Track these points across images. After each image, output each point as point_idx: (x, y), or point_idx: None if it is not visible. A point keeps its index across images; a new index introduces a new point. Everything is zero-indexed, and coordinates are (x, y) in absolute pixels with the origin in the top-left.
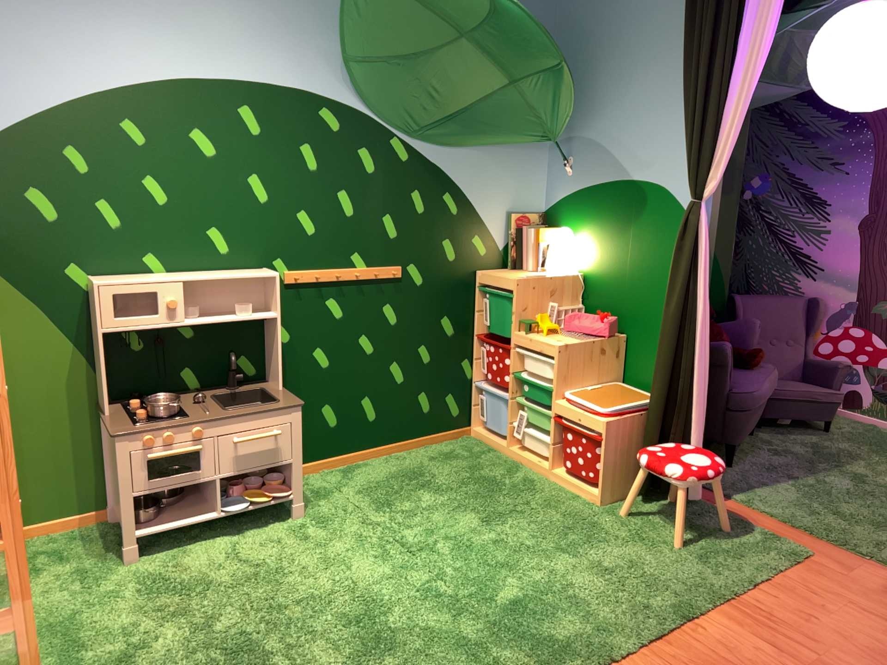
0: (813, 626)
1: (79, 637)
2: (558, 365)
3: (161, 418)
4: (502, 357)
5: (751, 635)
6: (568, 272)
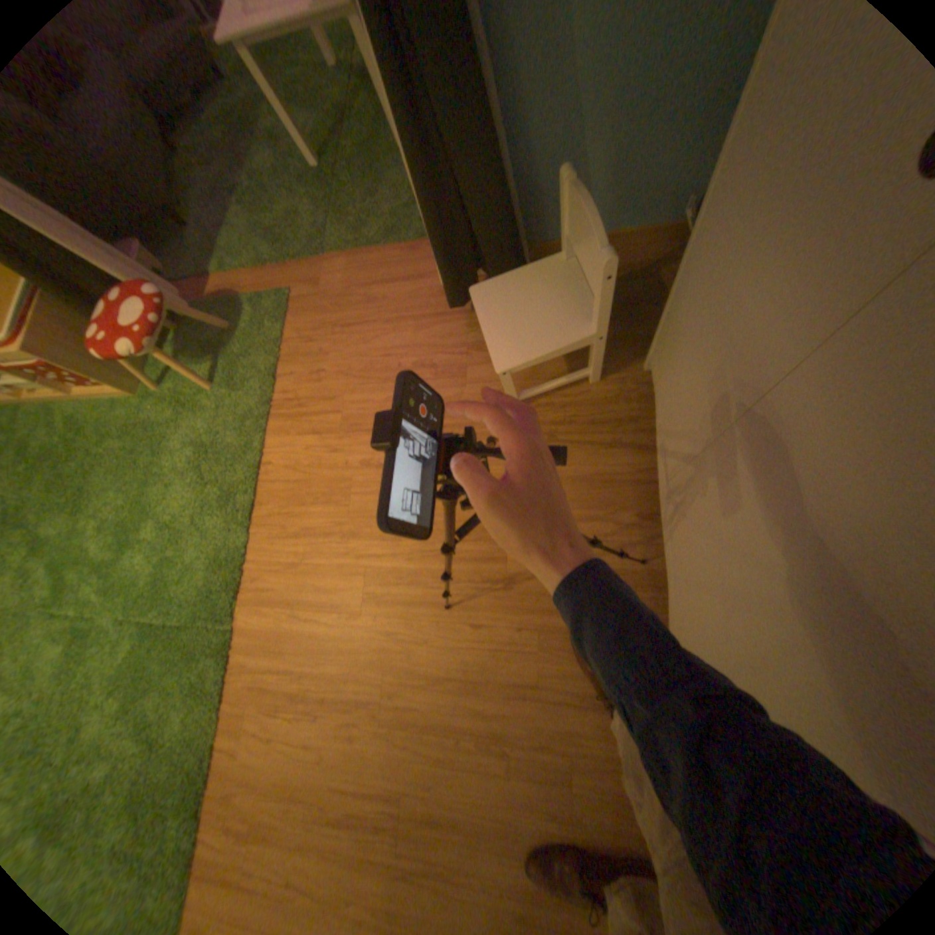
0: (323, 384)
1: None
2: None
3: None
4: None
5: (296, 438)
6: None
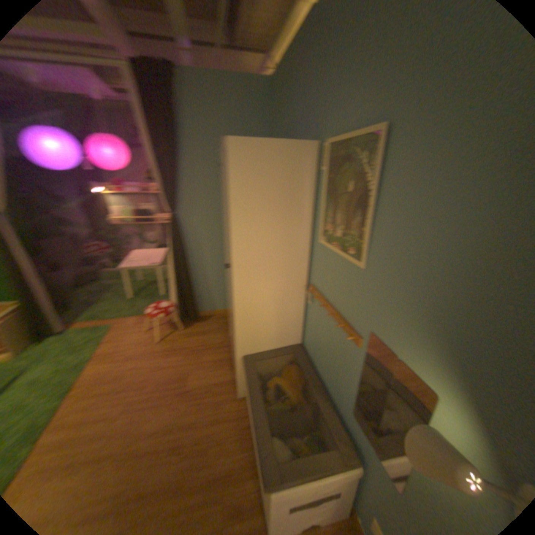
0: (118, 349)
1: None
2: None
3: None
4: None
5: (100, 366)
6: None
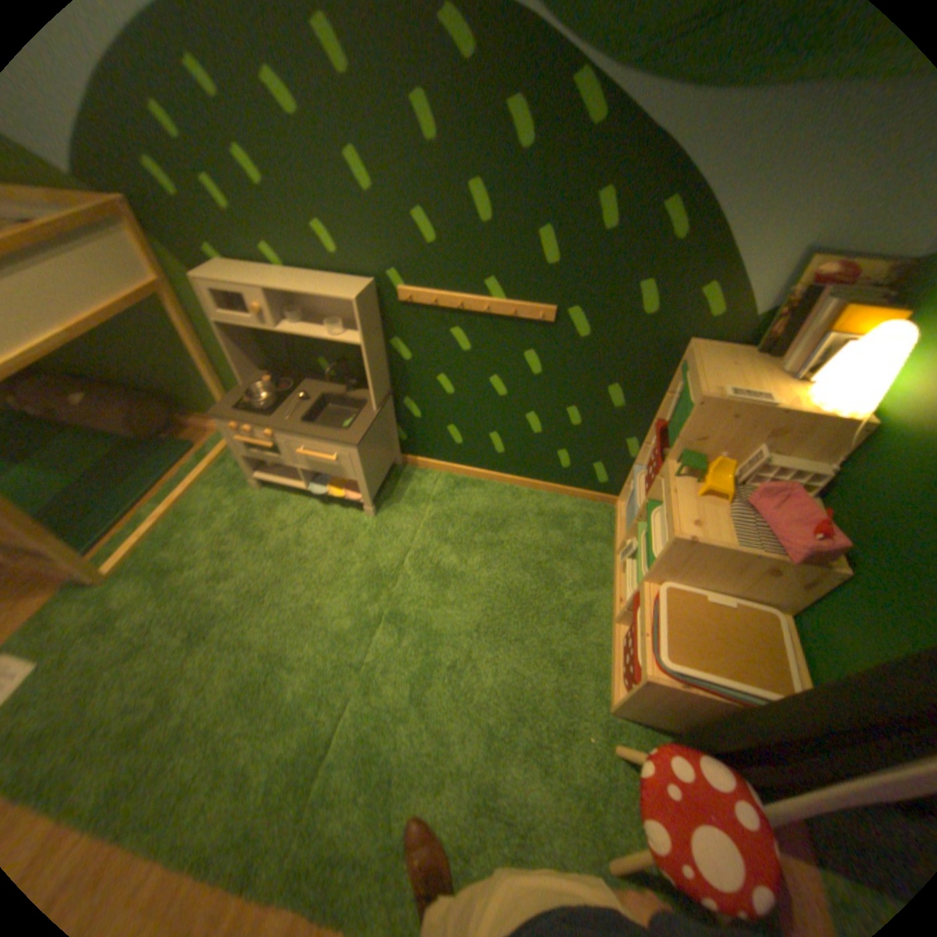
0: None
1: (177, 534)
2: (664, 555)
3: (252, 410)
4: (651, 473)
5: None
6: (843, 412)
